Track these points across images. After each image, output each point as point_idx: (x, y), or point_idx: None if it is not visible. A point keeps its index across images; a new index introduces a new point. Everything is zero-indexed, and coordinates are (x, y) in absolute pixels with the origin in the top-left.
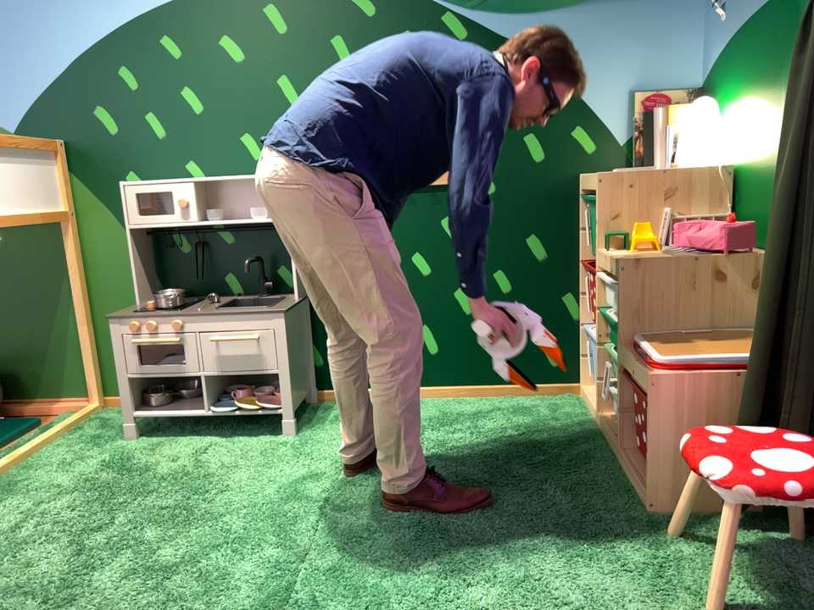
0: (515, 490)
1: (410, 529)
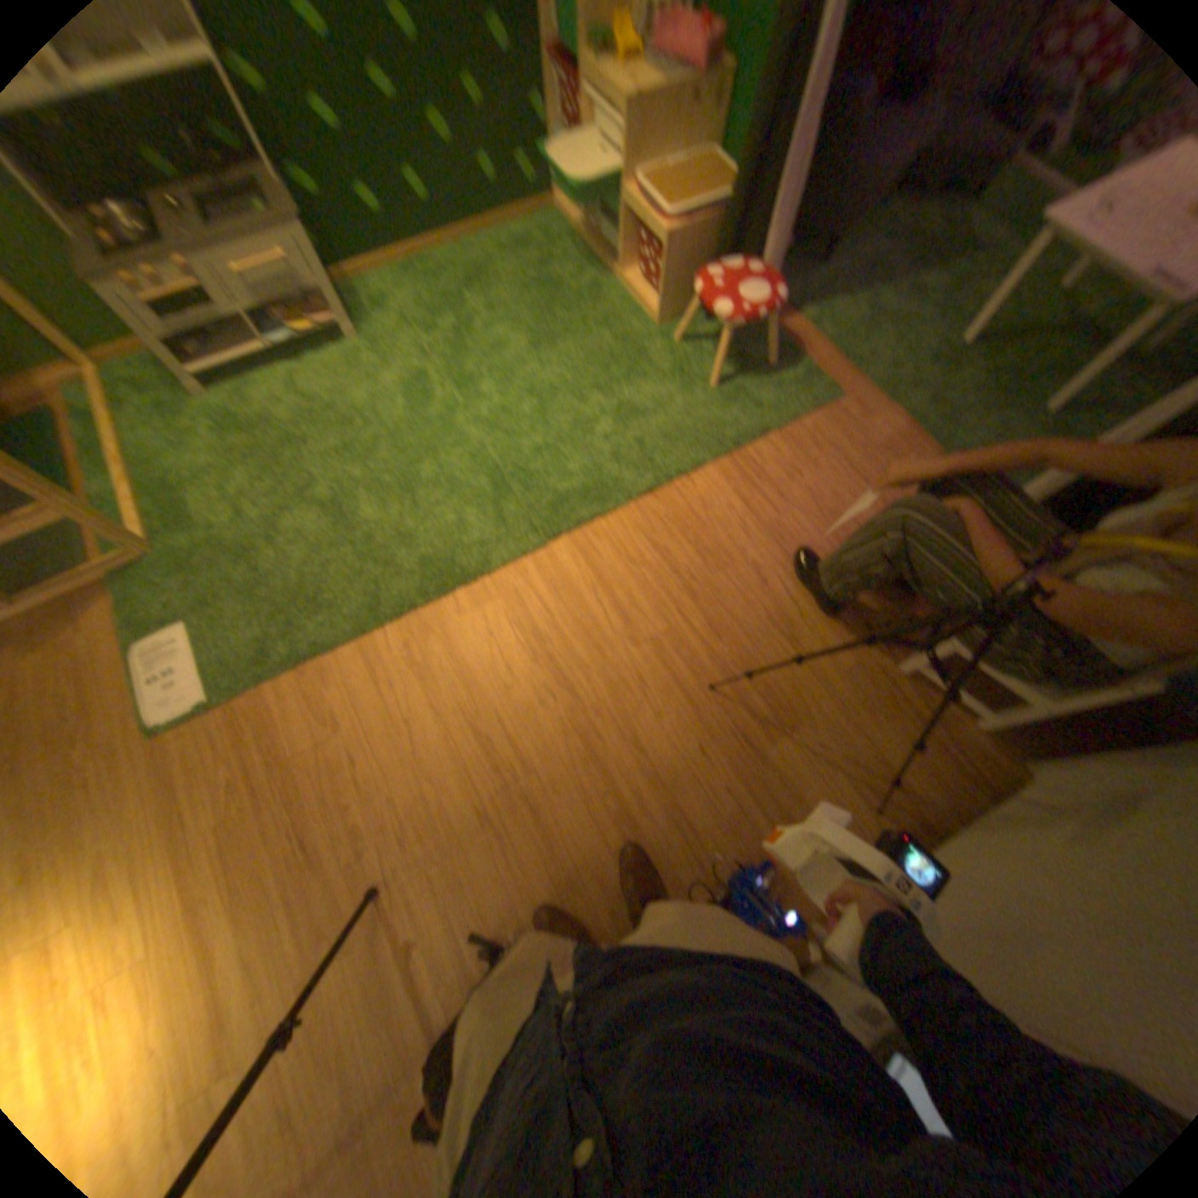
0: (569, 339)
1: (528, 398)
